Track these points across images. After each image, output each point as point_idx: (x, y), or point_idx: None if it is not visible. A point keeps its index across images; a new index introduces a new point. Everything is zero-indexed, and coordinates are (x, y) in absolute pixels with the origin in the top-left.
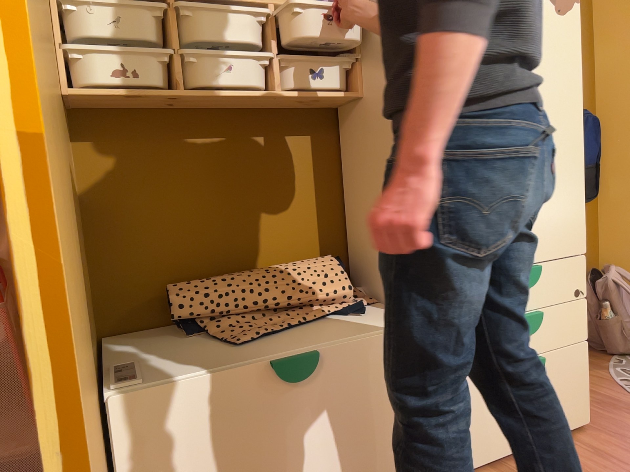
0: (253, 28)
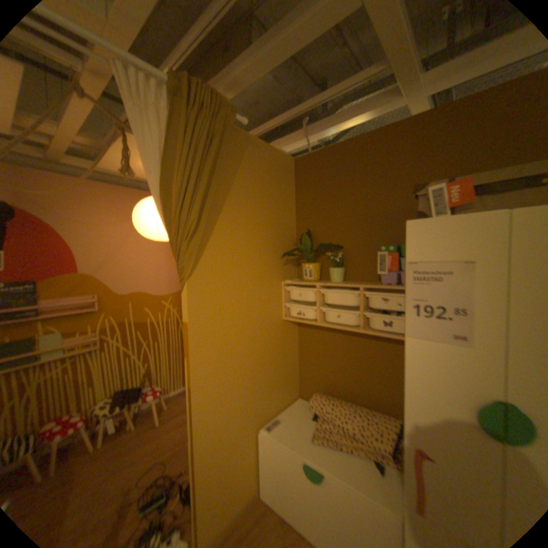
0: (351, 298)
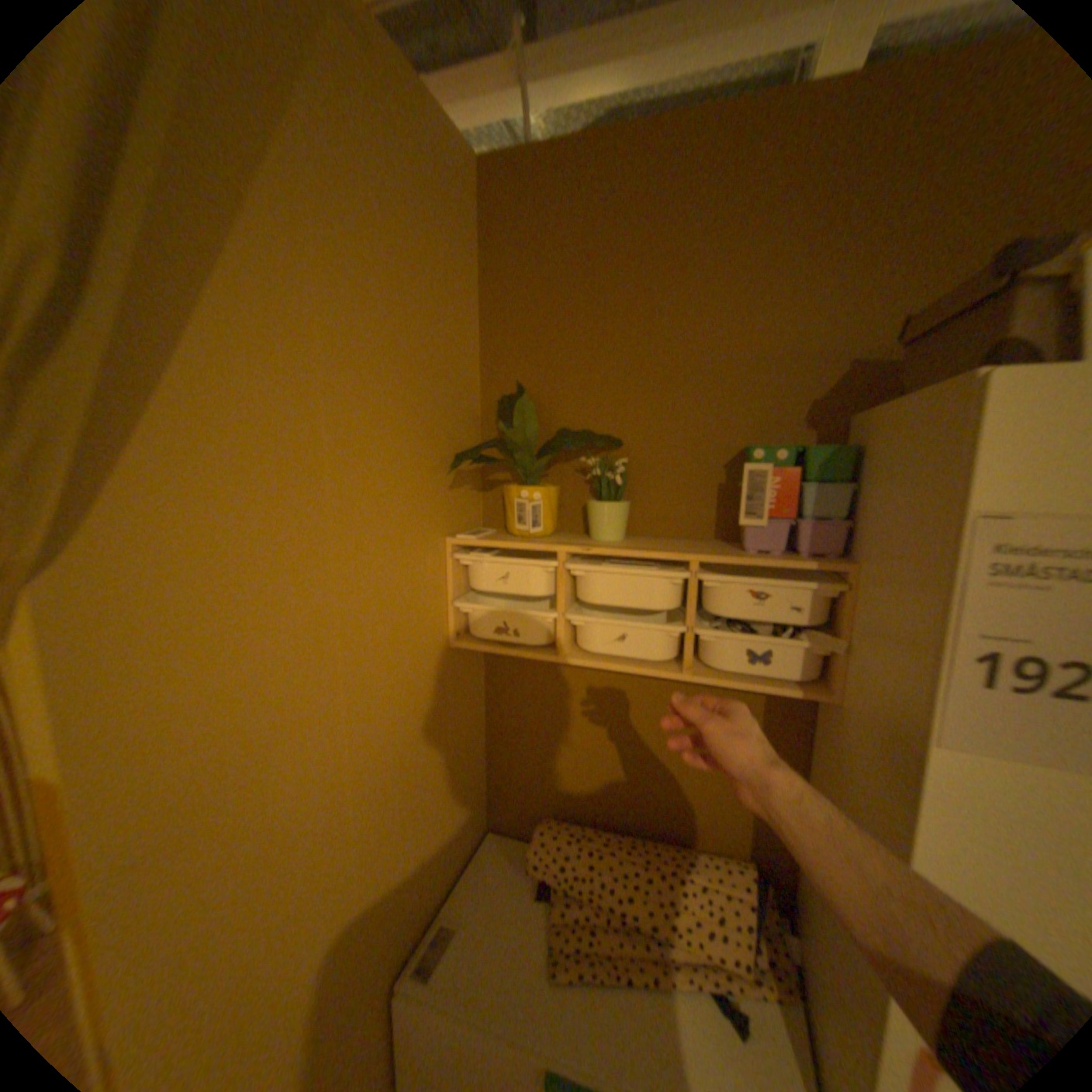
0: (662, 589)
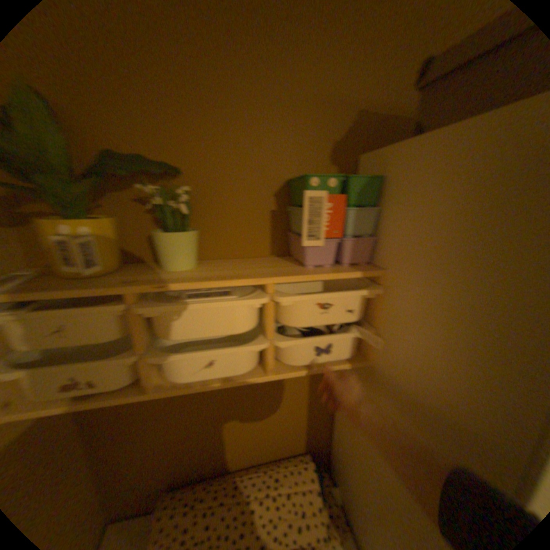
0: (245, 310)
